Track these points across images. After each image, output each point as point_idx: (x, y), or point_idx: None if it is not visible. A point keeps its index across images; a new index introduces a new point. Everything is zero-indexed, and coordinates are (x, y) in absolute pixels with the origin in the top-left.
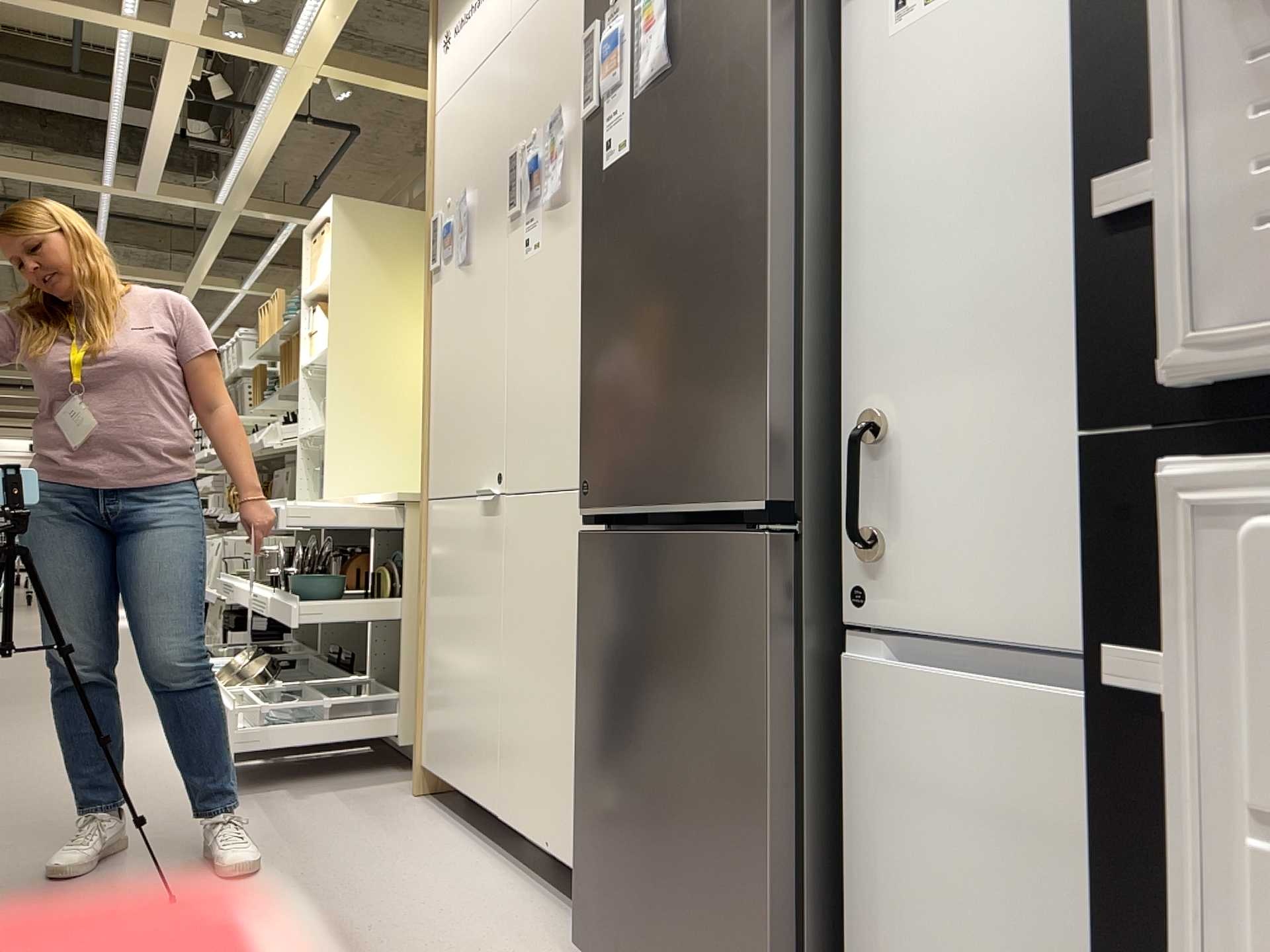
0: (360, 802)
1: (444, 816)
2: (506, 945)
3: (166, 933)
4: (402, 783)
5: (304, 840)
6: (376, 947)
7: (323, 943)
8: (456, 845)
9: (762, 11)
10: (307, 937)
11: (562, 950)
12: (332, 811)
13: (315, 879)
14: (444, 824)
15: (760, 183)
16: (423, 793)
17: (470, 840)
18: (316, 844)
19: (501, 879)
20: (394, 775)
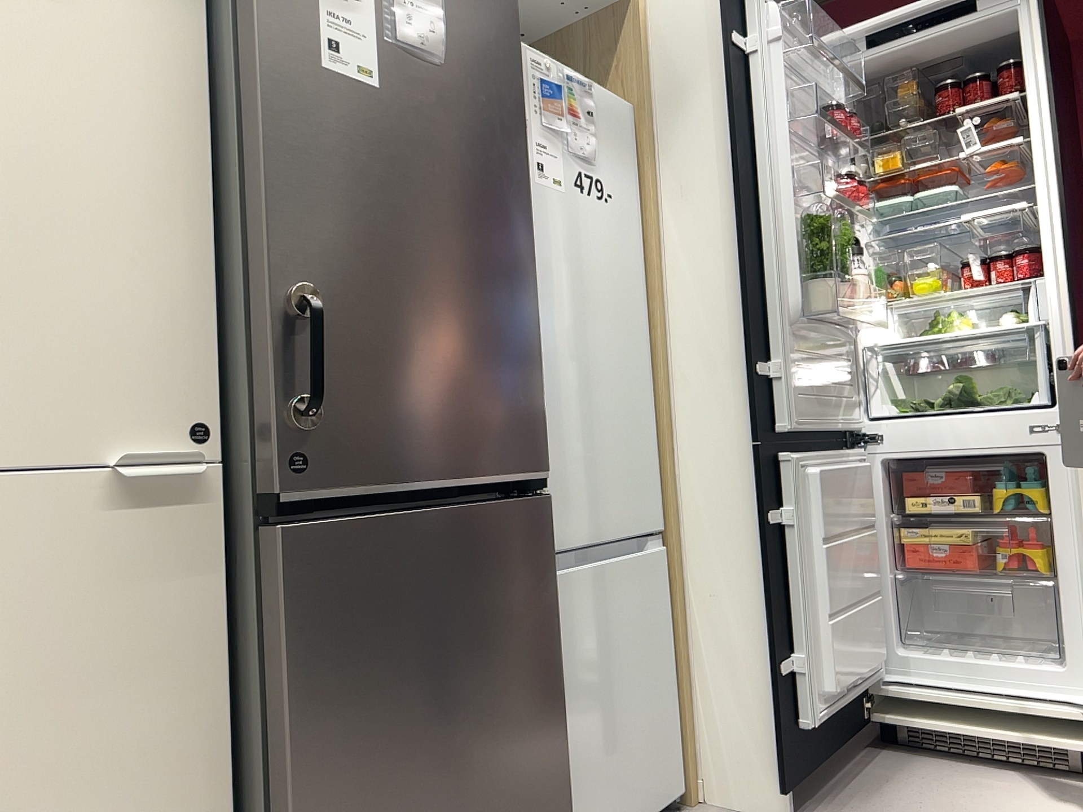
0: None
1: None
2: None
3: None
4: None
5: None
6: None
7: None
8: None
9: (520, 109)
10: None
11: None
12: None
13: None
14: None
15: (527, 234)
16: None
17: None
18: None
19: None
20: None
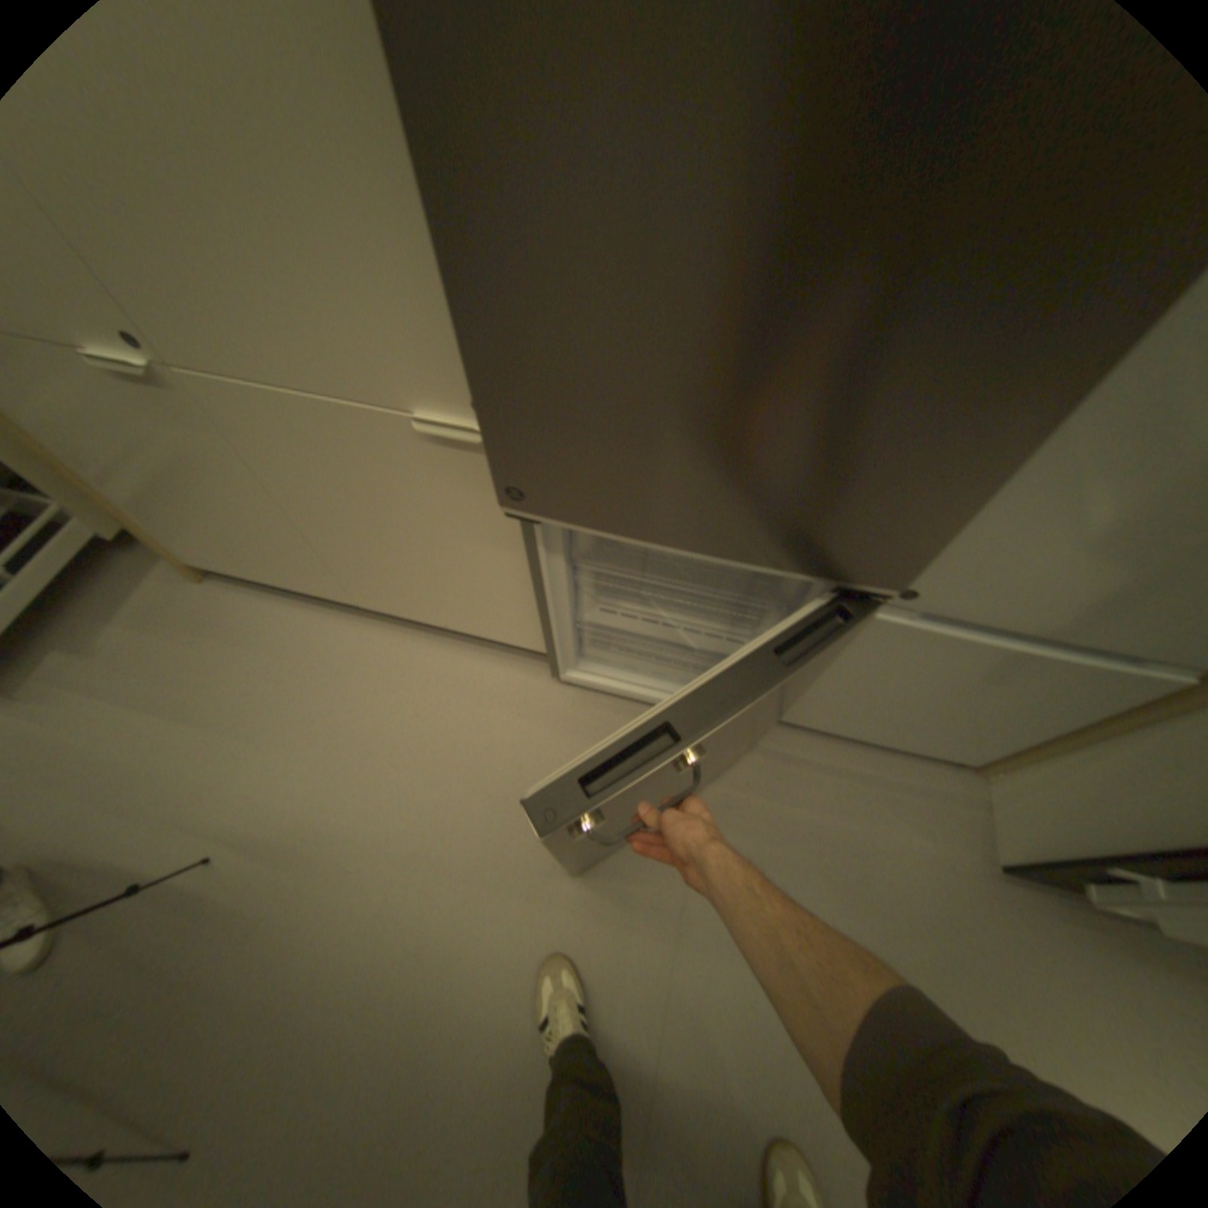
0: (156, 622)
1: (259, 595)
2: (487, 709)
3: (246, 886)
4: (155, 571)
5: (185, 706)
6: (415, 775)
7: (376, 800)
8: (318, 627)
9: None
10: (356, 804)
11: (520, 688)
12: (147, 651)
13: (268, 744)
14: (273, 606)
15: None
16: (199, 577)
17: (320, 613)
18: (203, 703)
19: (400, 644)
20: (127, 562)
